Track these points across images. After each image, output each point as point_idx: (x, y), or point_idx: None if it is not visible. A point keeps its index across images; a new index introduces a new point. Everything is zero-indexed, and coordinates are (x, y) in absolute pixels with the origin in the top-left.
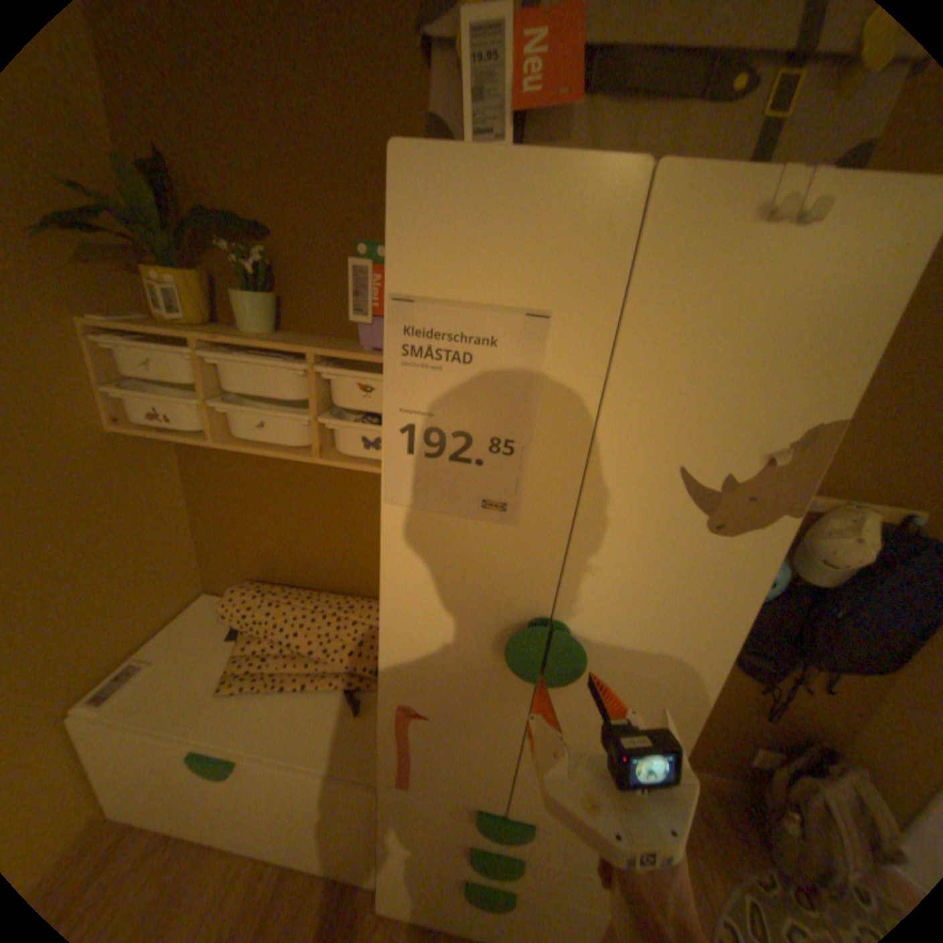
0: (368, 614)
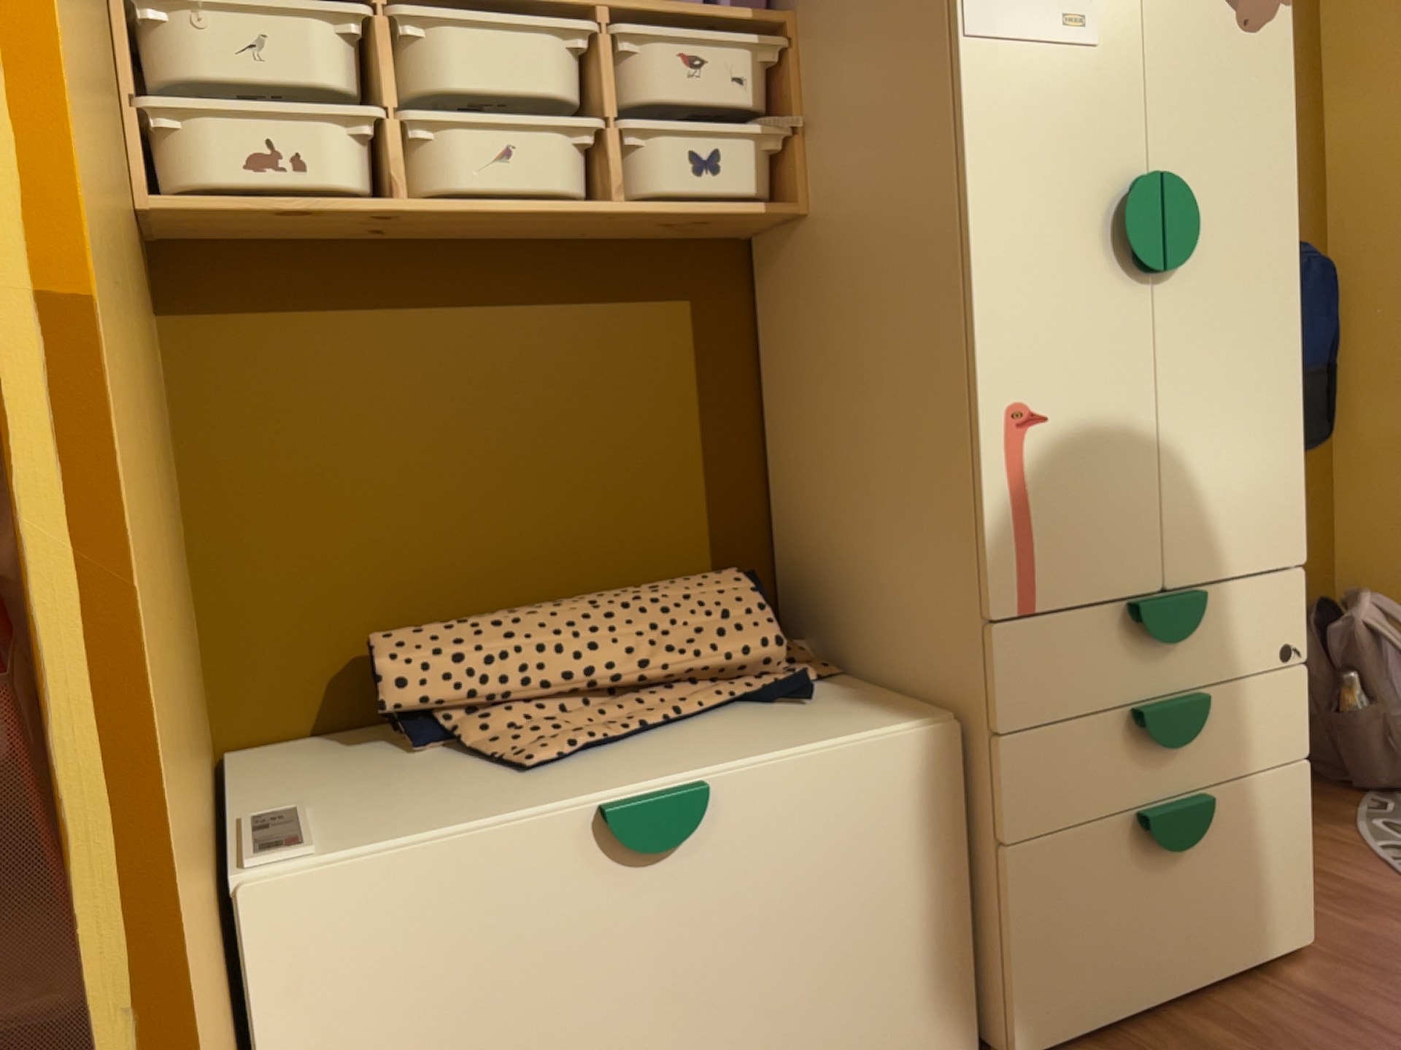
0: (695, 582)
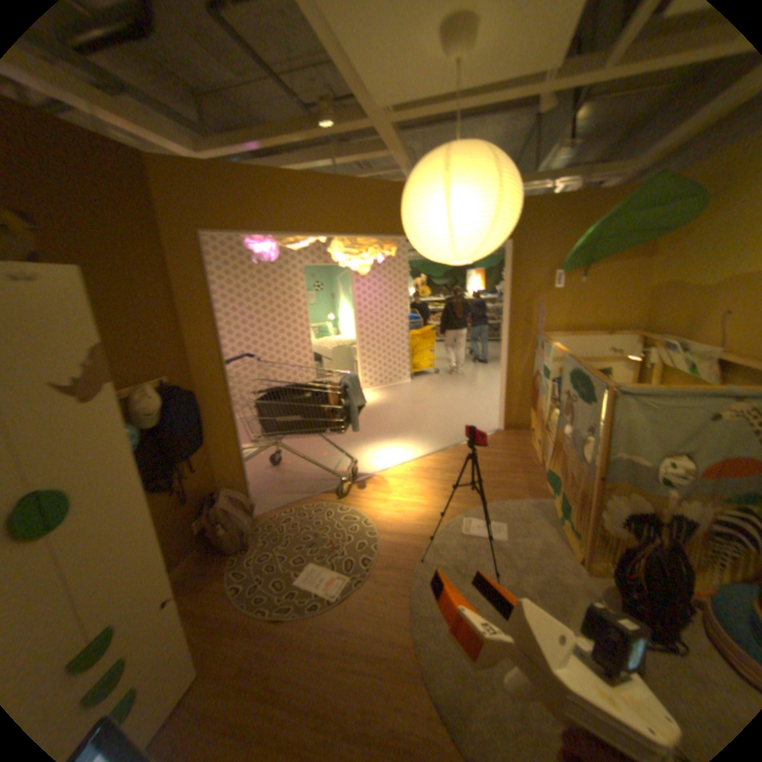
0: None
